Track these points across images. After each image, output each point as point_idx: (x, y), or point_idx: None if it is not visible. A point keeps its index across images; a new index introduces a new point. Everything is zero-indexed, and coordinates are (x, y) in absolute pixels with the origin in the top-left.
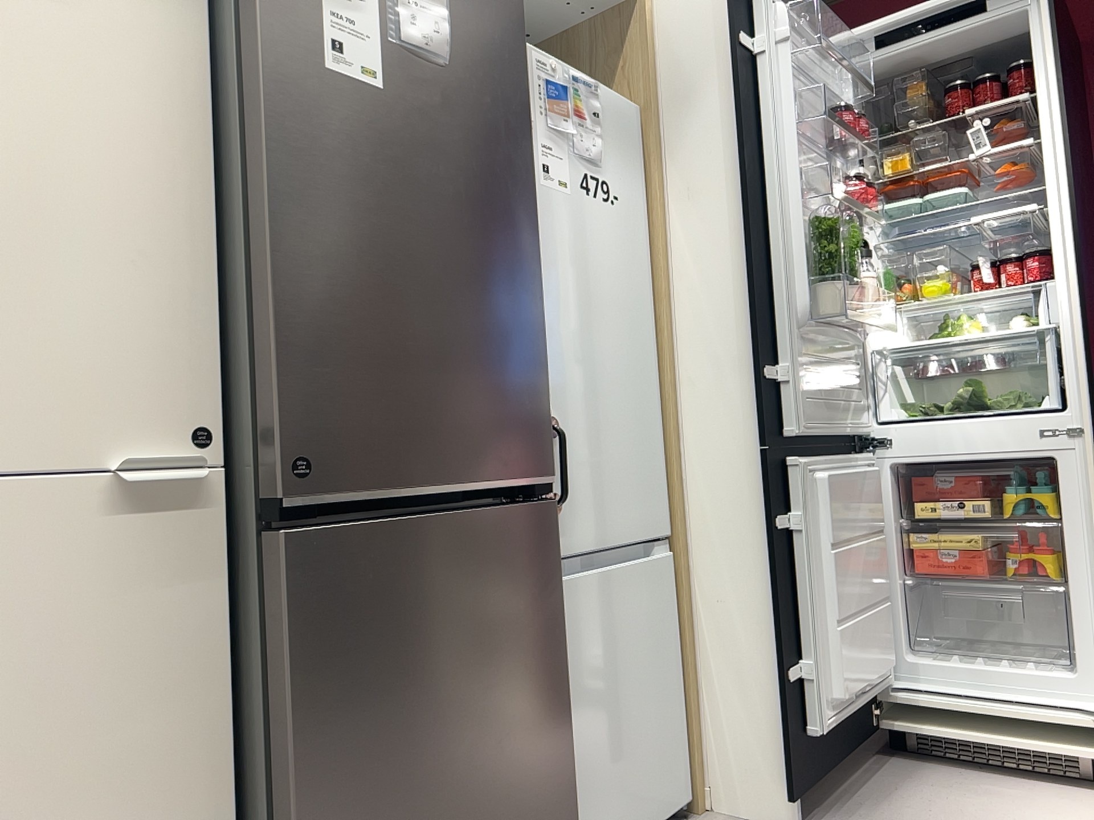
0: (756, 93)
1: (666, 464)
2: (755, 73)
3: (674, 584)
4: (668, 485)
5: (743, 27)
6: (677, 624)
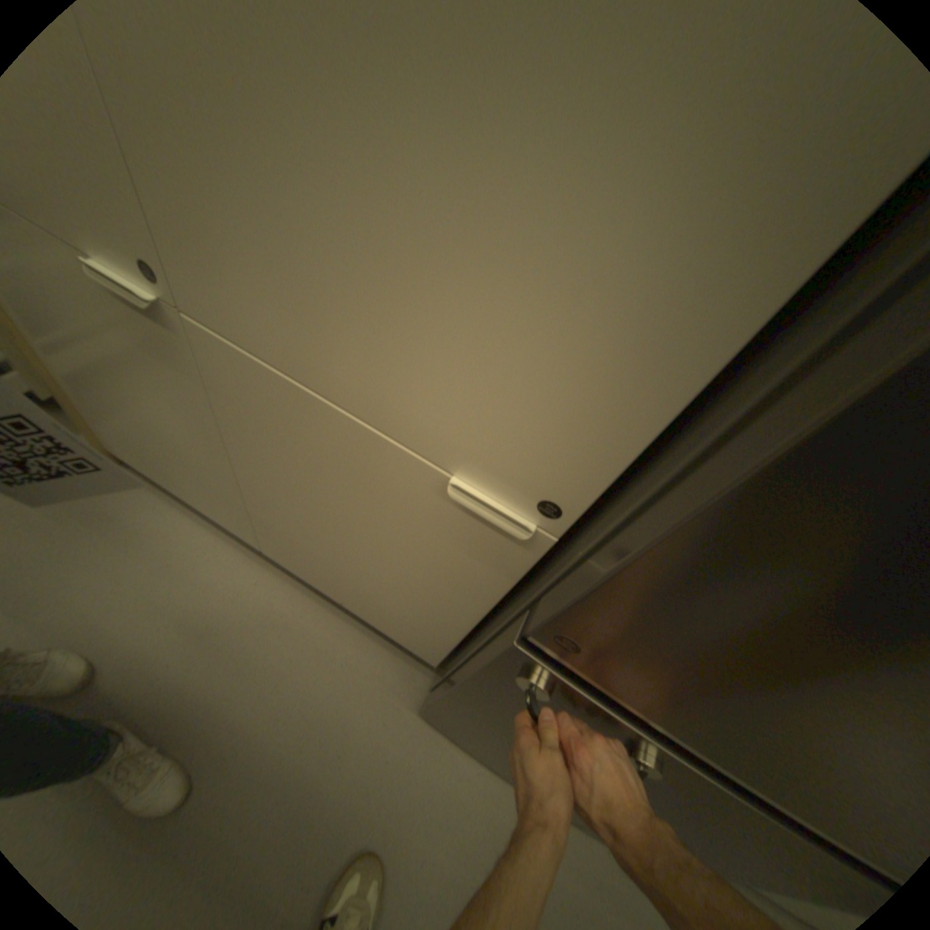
0: None
1: None
2: None
3: None
4: None
5: None
6: None
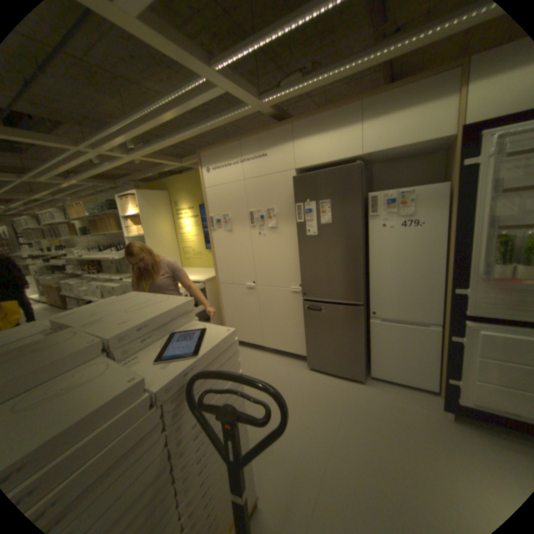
0: (476, 182)
1: (447, 304)
2: (477, 173)
3: (444, 339)
4: (446, 310)
5: (468, 157)
6: (444, 349)
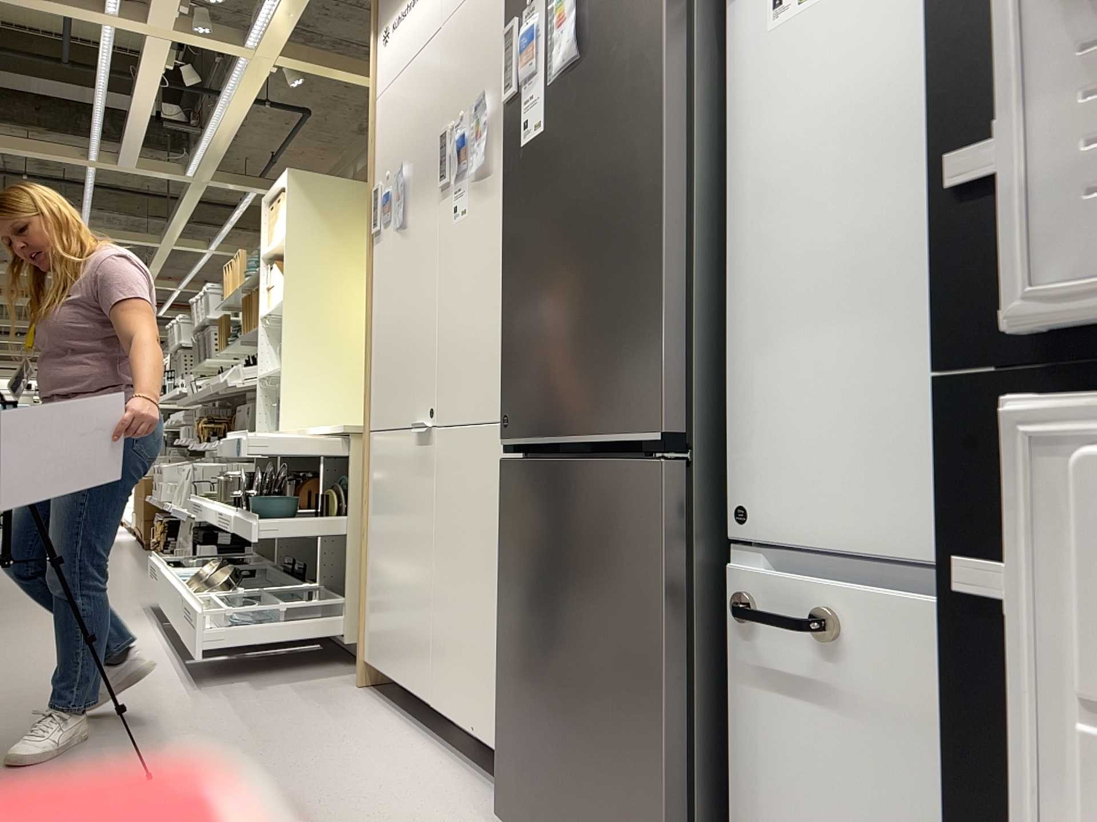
0: None
1: None
2: None
3: None
4: None
5: None
6: None
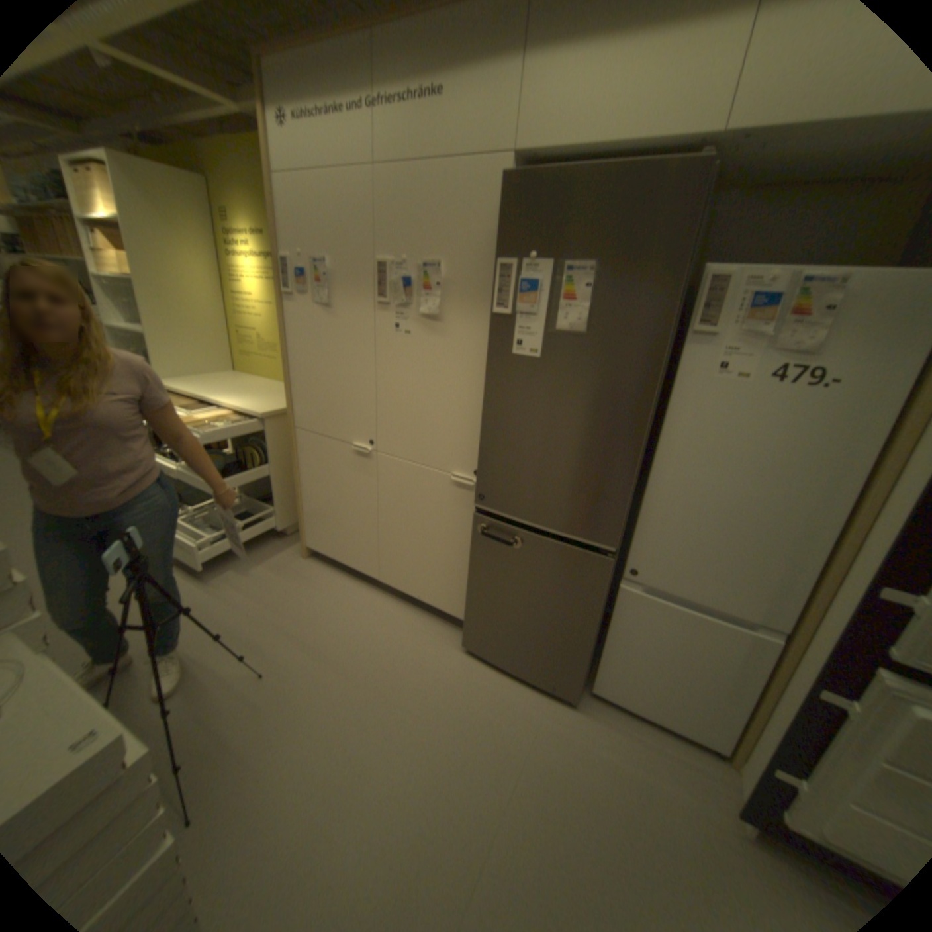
0: None
1: (818, 592)
2: None
3: (783, 661)
4: (811, 604)
5: None
6: (772, 681)
